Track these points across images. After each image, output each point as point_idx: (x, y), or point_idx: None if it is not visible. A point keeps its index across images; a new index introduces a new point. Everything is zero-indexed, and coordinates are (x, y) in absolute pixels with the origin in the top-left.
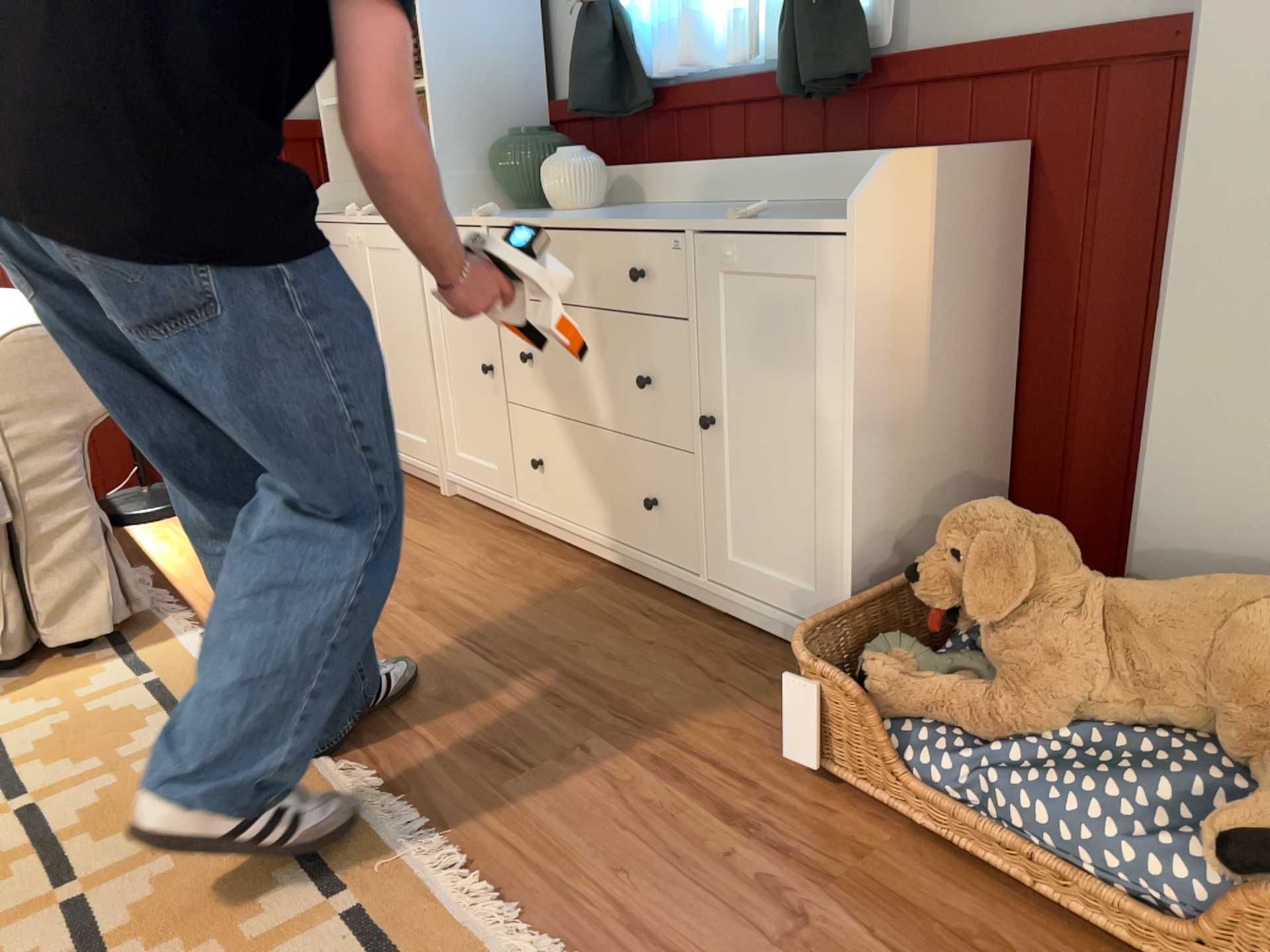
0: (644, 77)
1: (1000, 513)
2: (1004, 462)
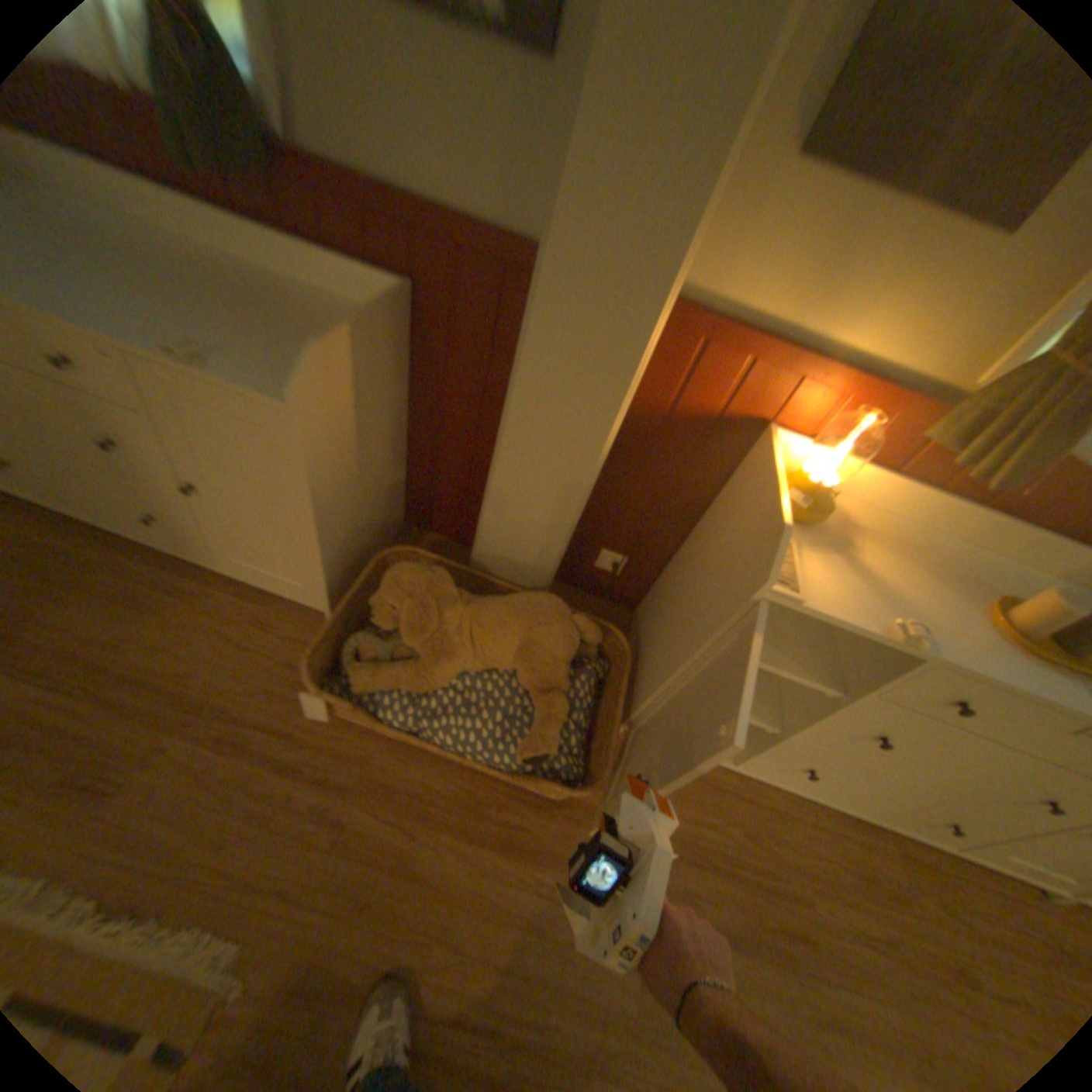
0: None
1: (418, 583)
2: (406, 470)
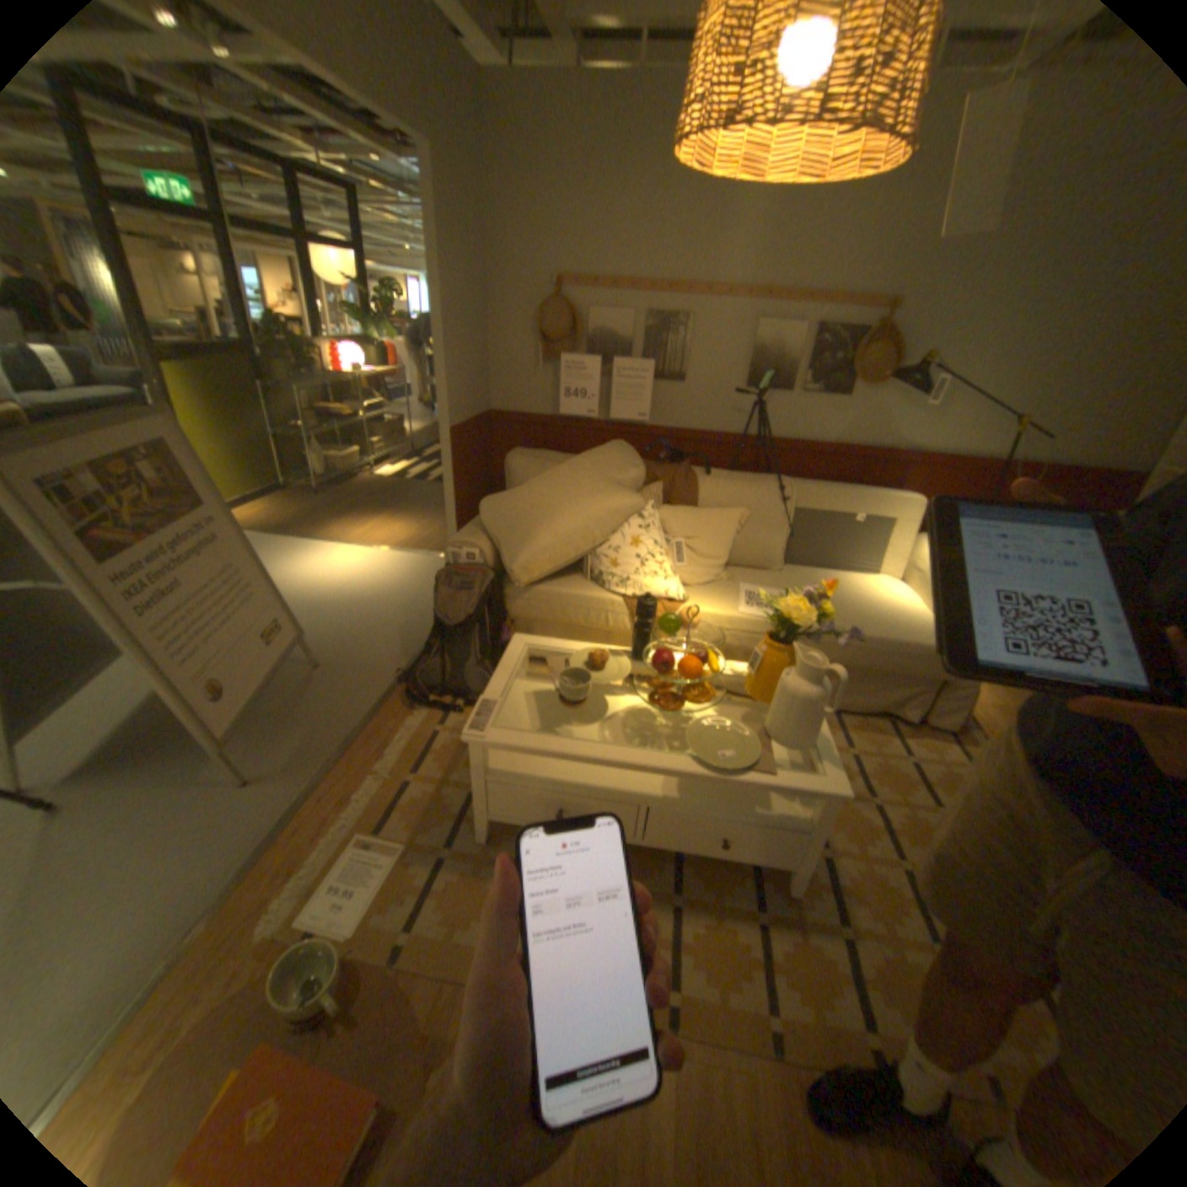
0: None
1: None
2: None
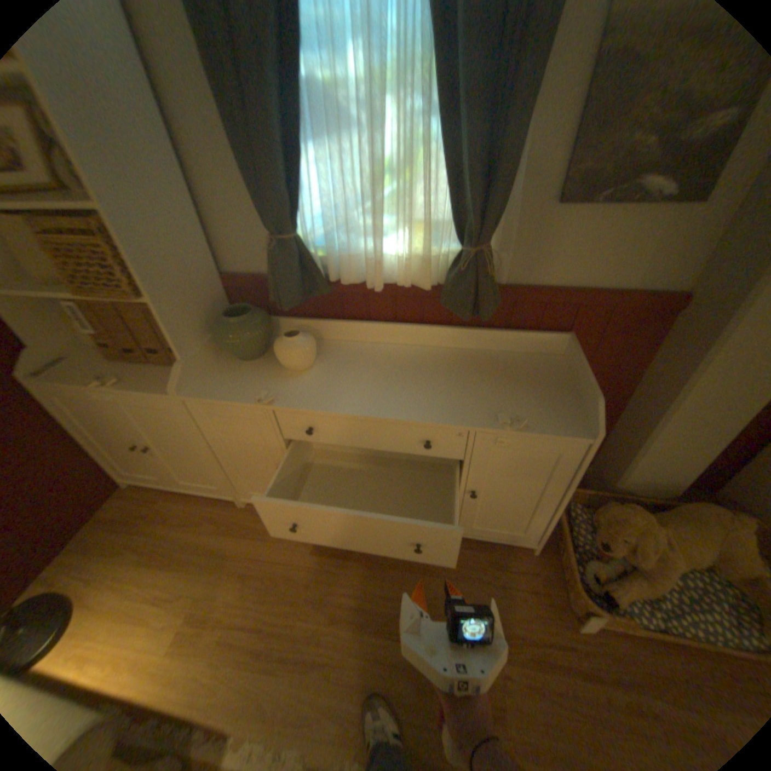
0: (327, 277)
1: (638, 519)
2: None
